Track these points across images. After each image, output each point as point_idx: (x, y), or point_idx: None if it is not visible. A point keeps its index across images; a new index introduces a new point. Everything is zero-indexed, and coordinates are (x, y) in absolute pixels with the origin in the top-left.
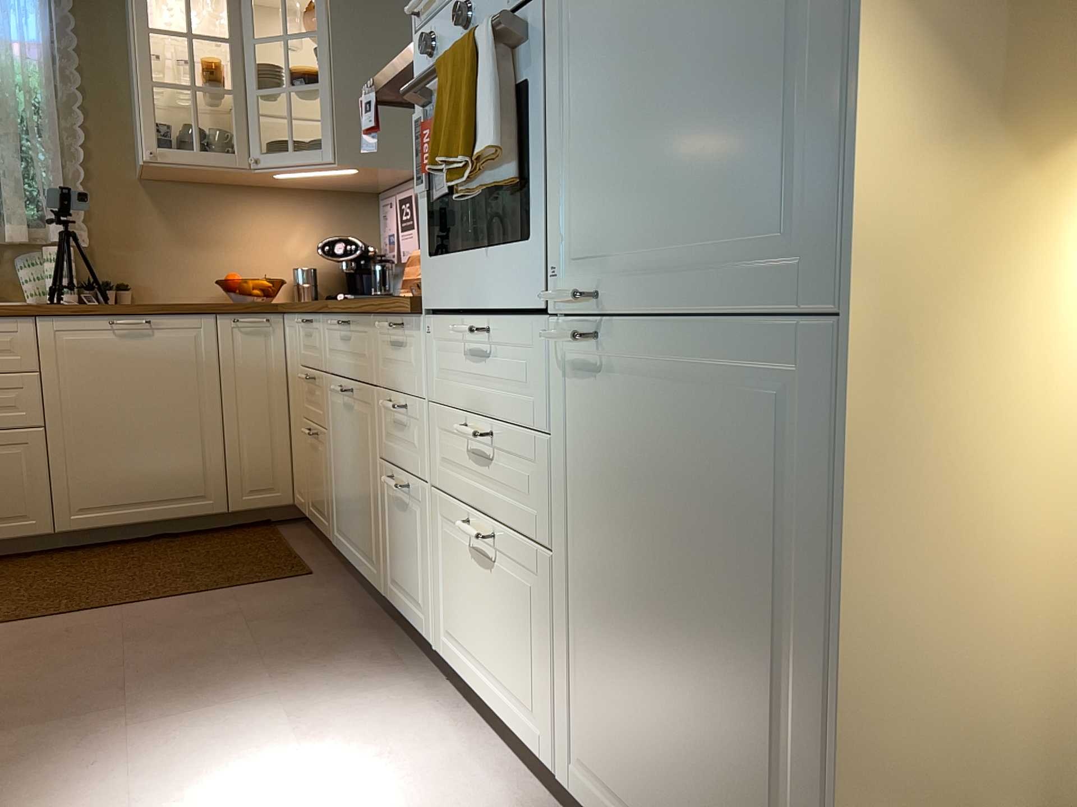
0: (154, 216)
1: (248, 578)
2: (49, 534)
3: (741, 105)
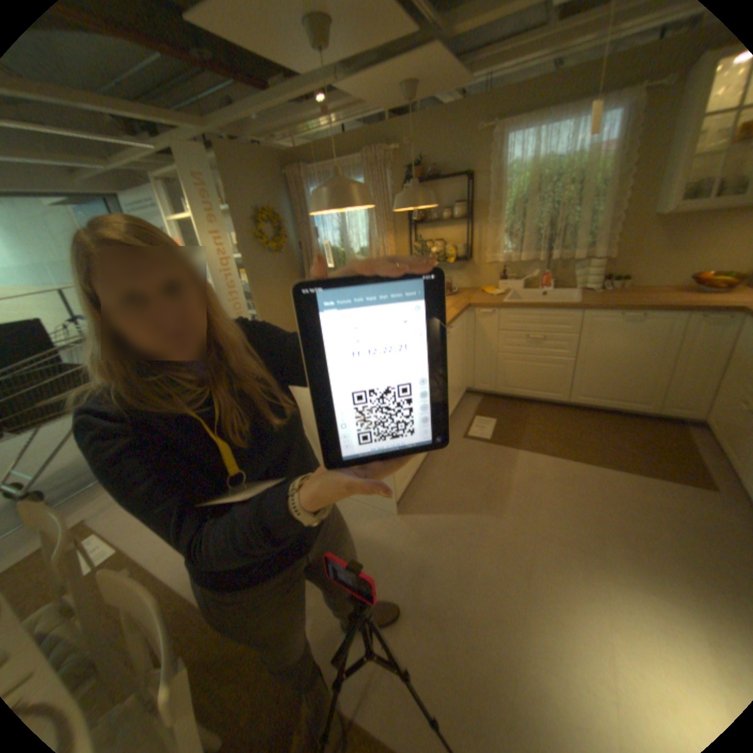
0: (658, 234)
1: (670, 475)
2: (565, 401)
3: None
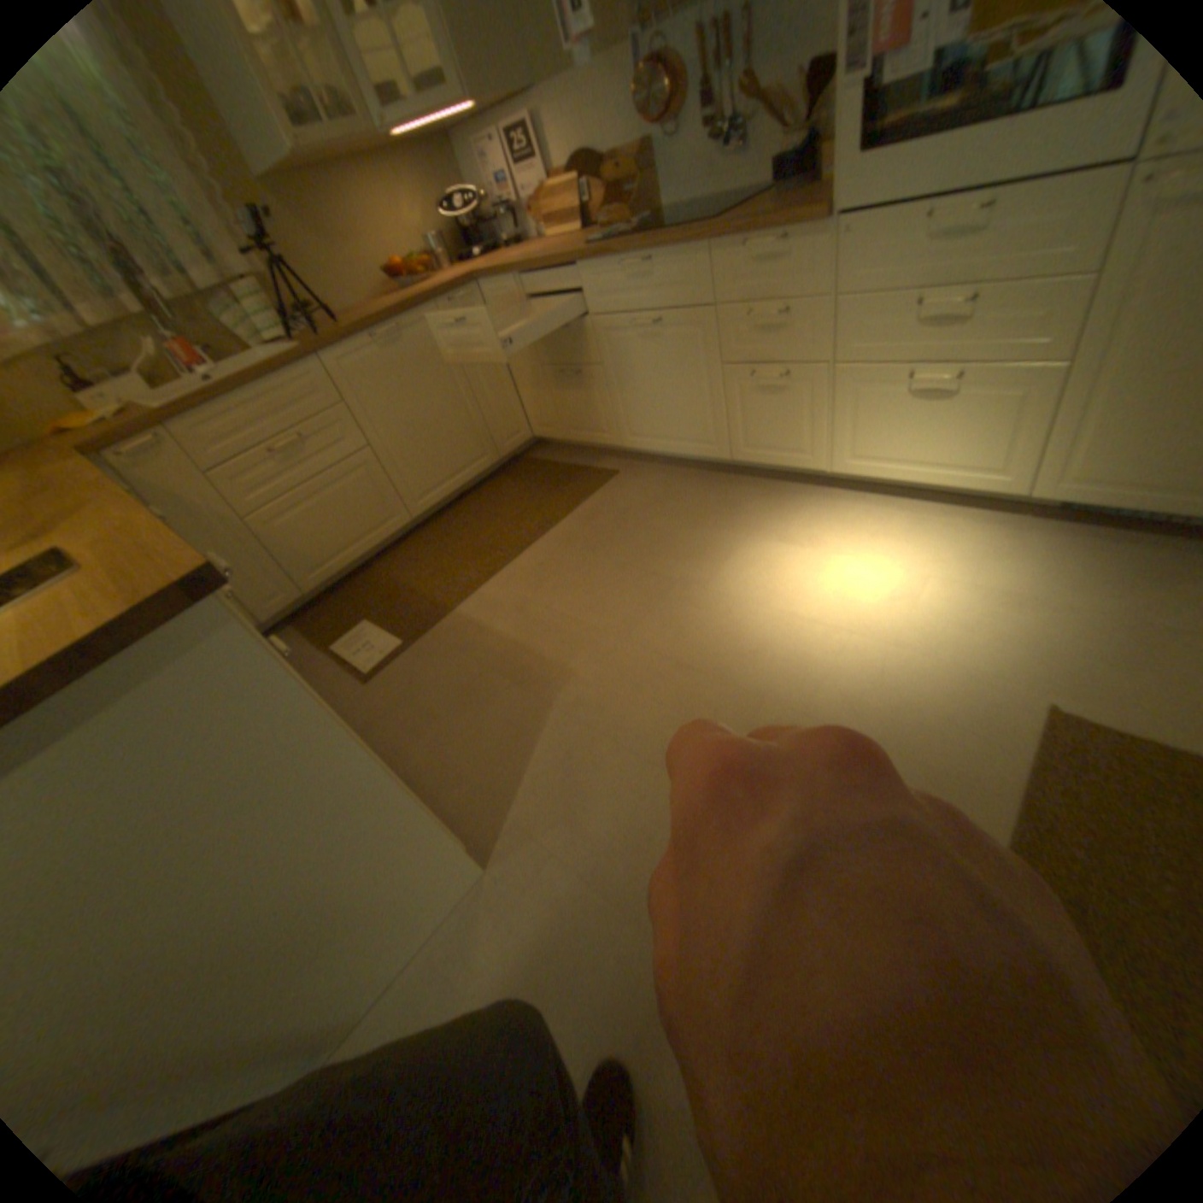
0: (286, 215)
1: (582, 489)
2: (408, 520)
3: None
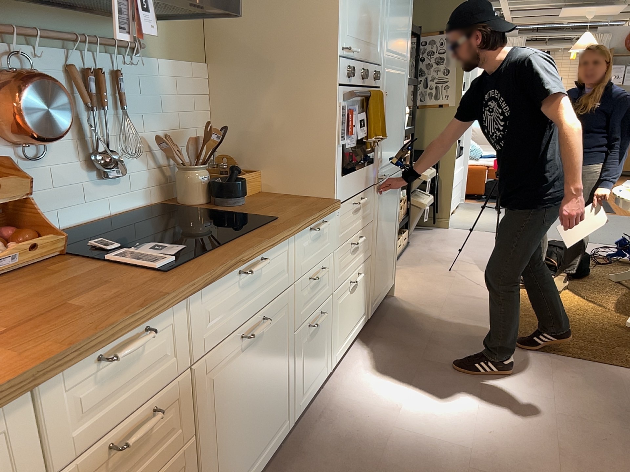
0: None
1: None
2: None
3: (398, 135)
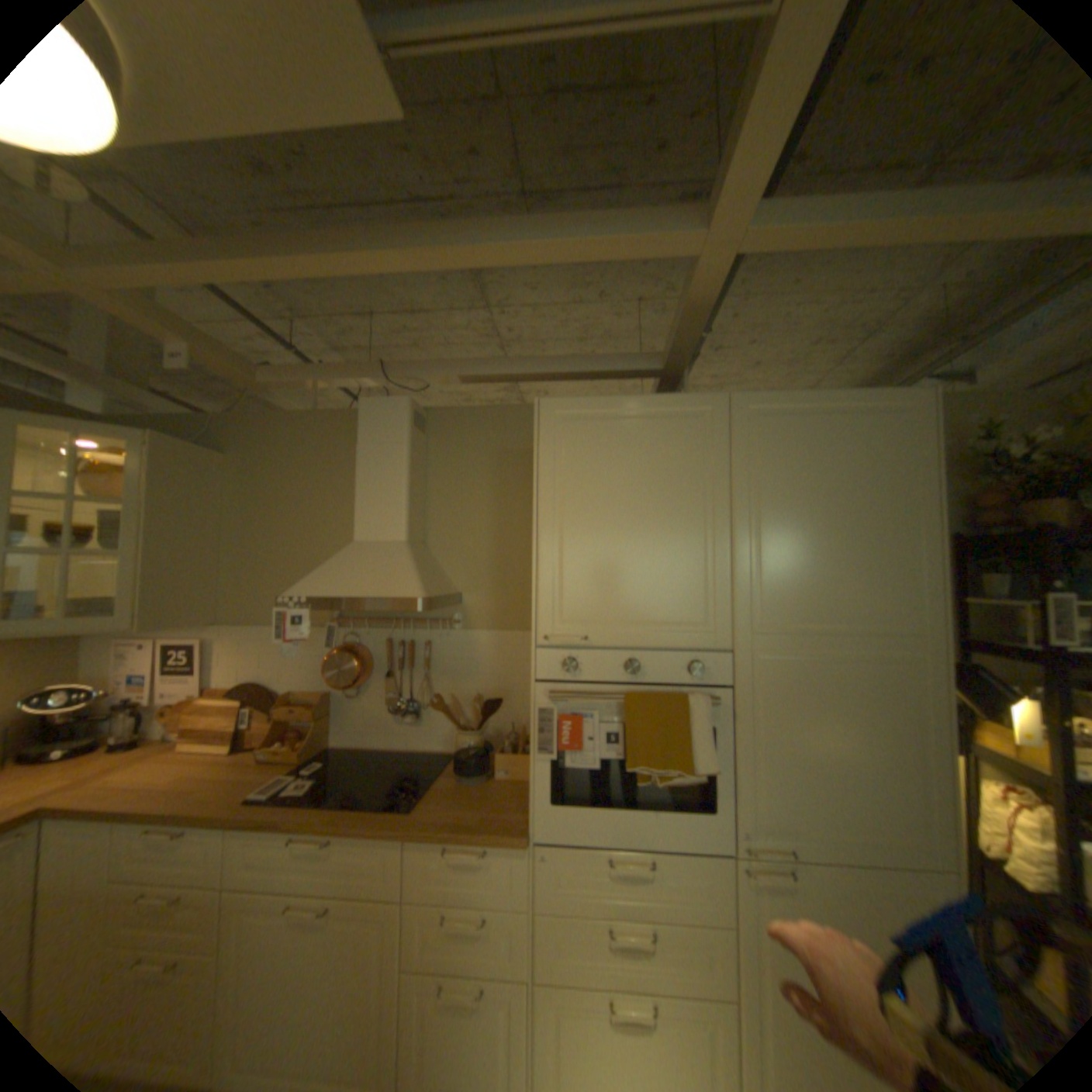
0: None
1: None
2: None
3: (890, 786)
